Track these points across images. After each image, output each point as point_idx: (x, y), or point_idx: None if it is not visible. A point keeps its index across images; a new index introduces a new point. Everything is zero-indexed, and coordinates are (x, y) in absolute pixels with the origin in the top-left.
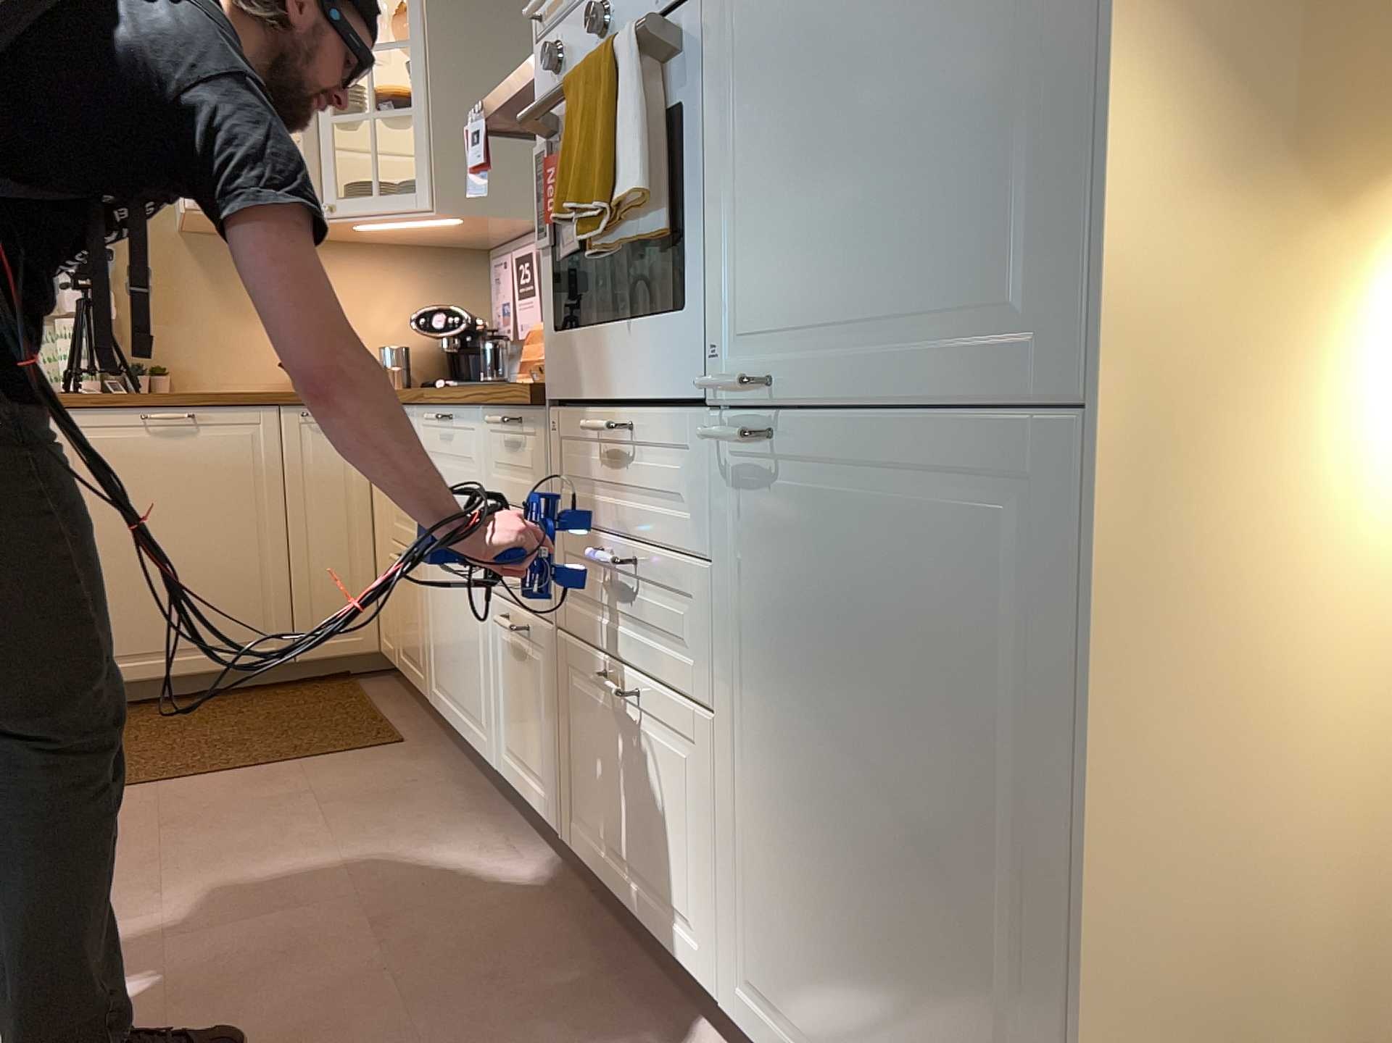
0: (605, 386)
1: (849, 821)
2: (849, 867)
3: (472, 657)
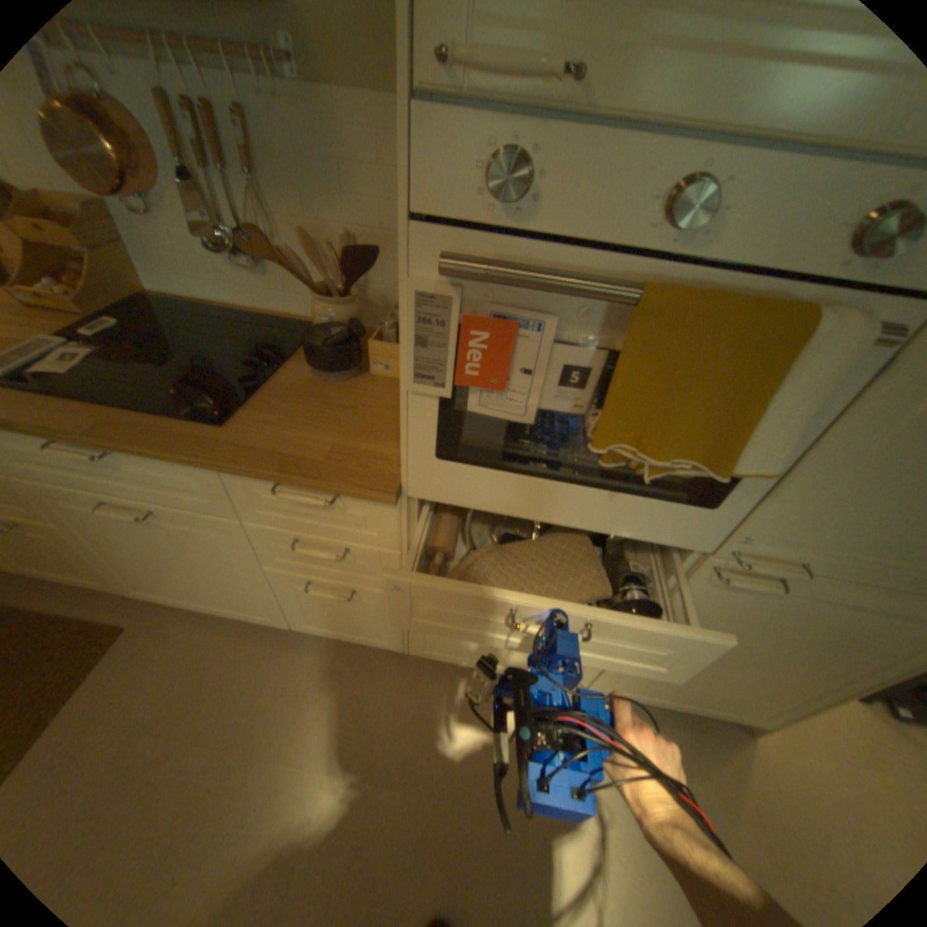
0: (537, 513)
1: (734, 666)
2: (724, 673)
3: (225, 589)
